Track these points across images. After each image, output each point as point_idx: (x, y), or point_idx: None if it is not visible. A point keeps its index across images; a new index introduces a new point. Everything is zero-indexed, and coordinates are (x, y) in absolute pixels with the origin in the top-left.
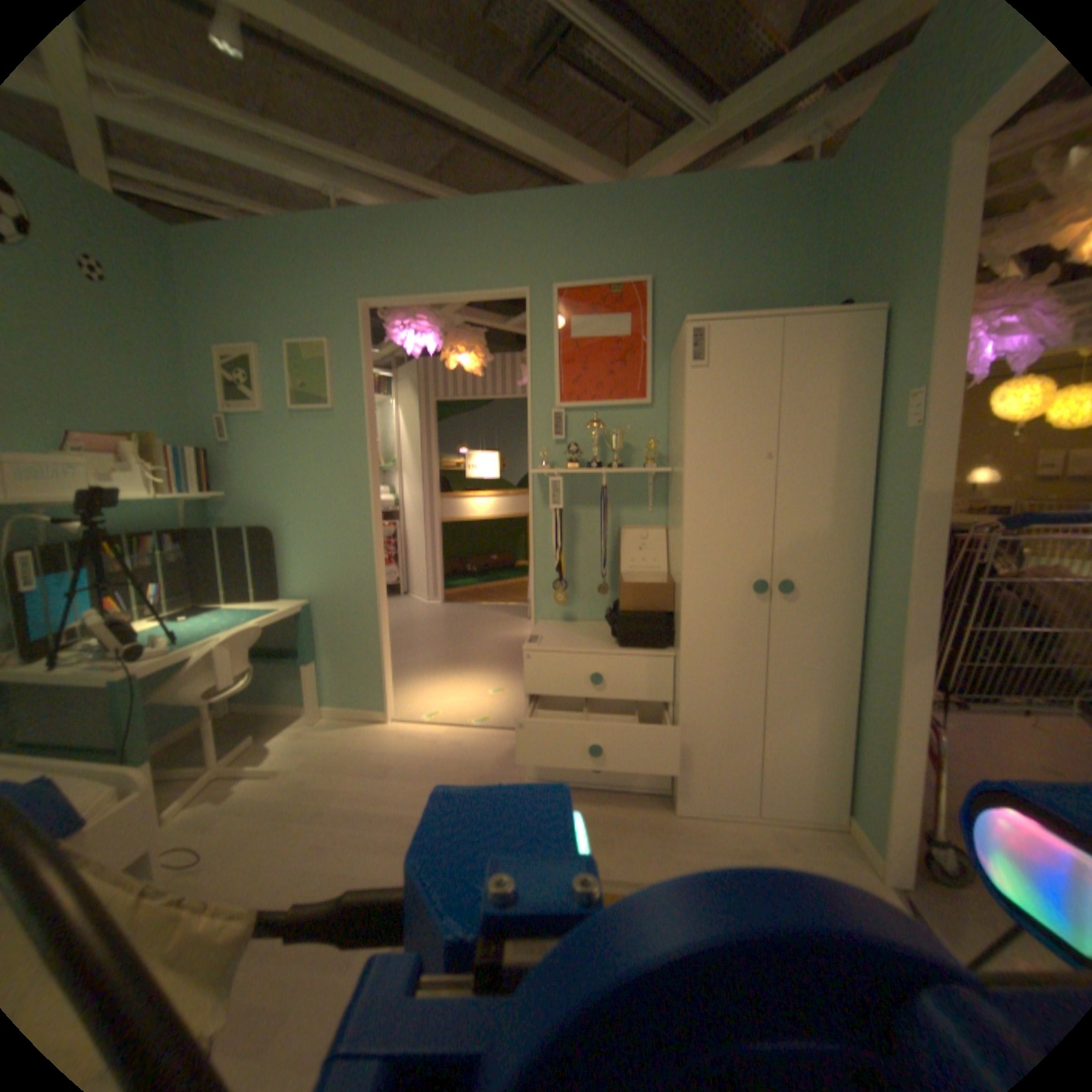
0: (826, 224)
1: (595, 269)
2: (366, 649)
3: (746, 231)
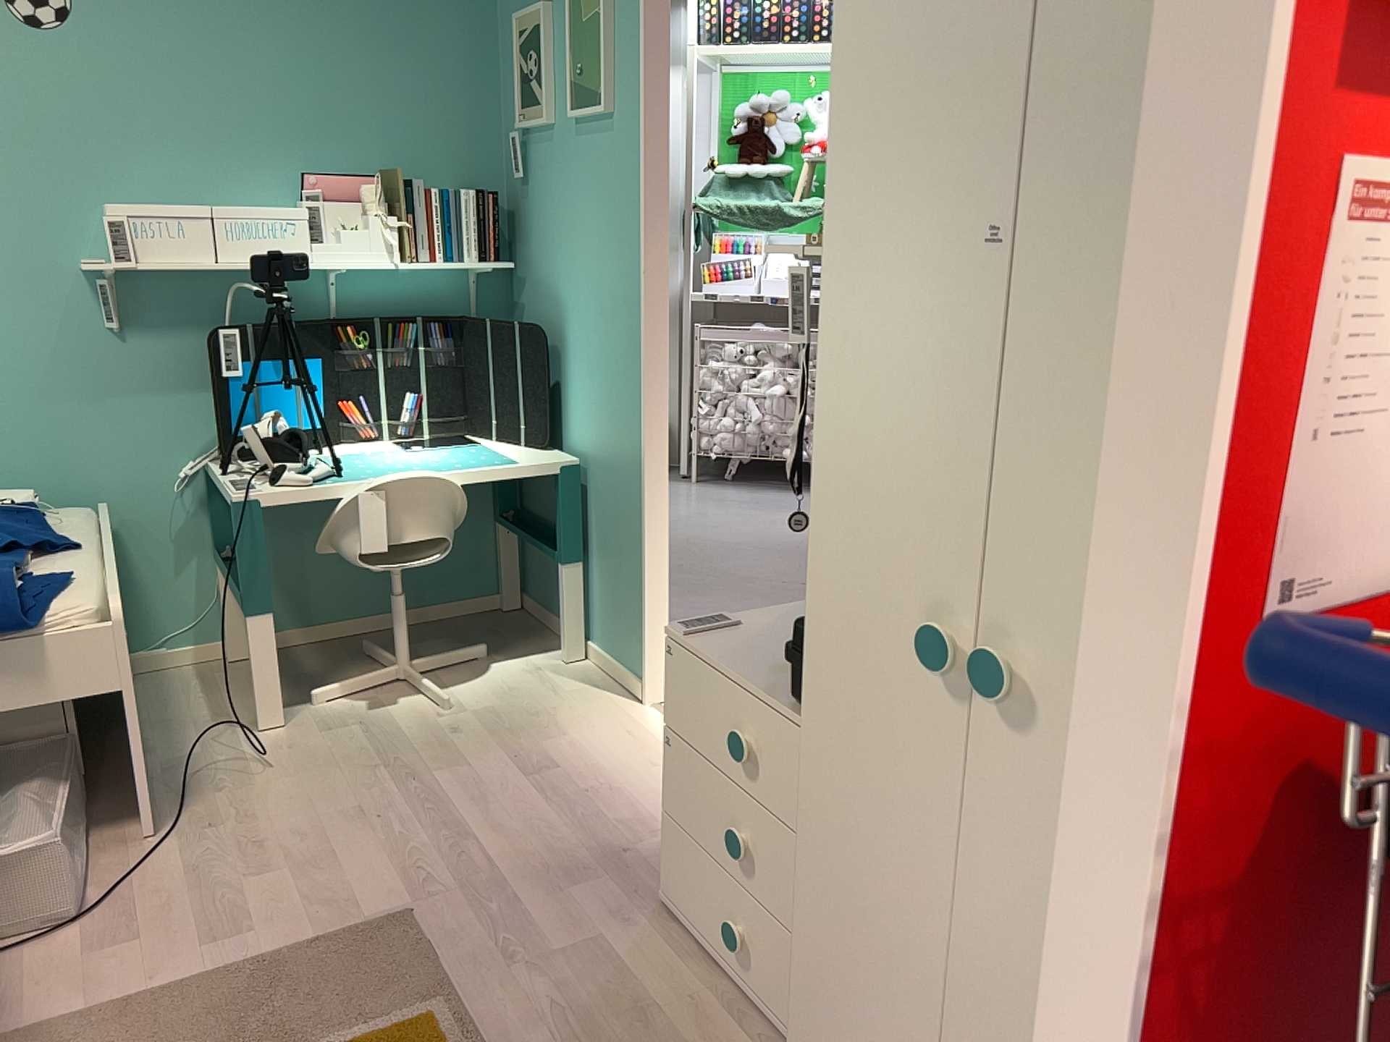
0: None
1: None
2: (631, 561)
3: None
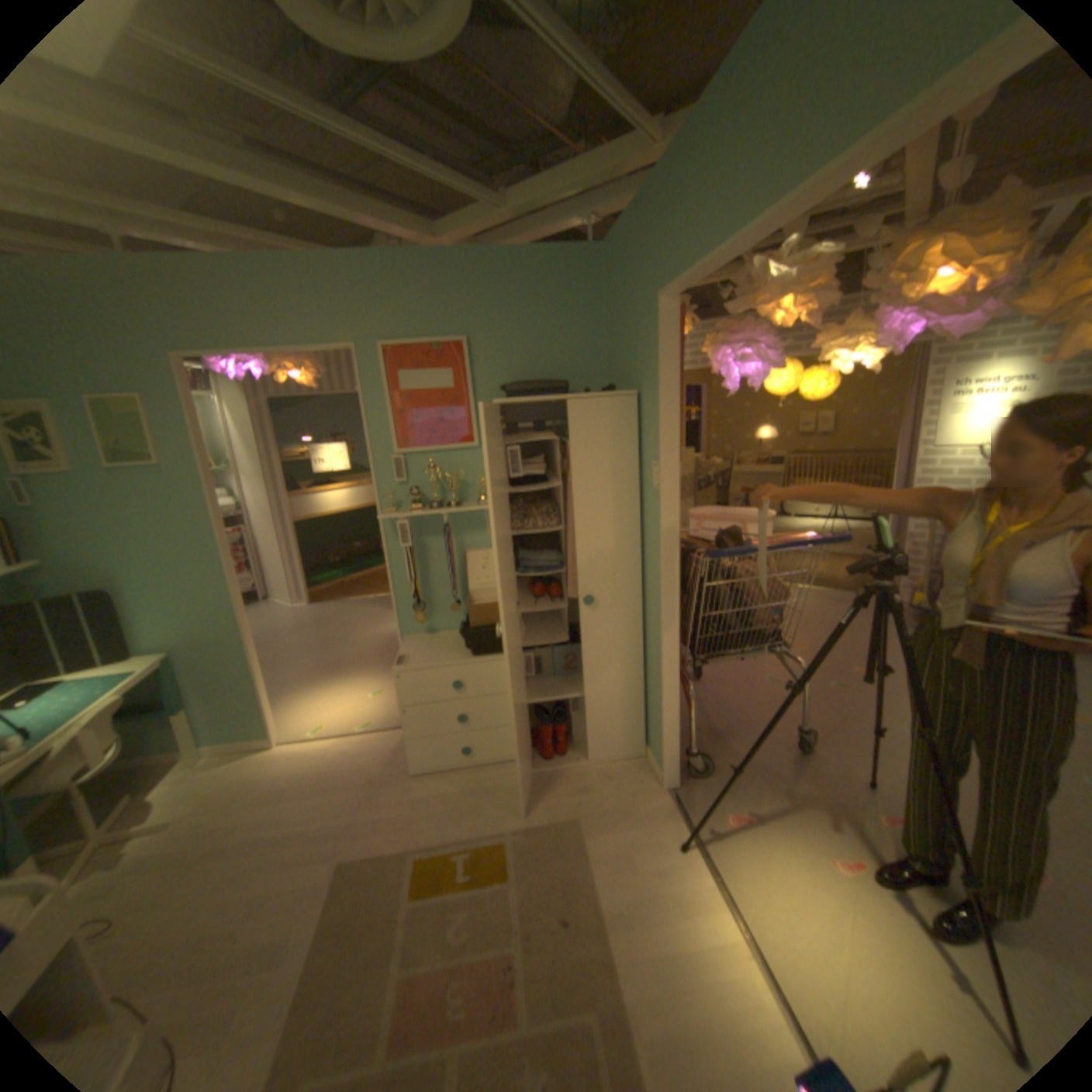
0: (601, 297)
1: (415, 328)
2: (238, 687)
3: (541, 300)
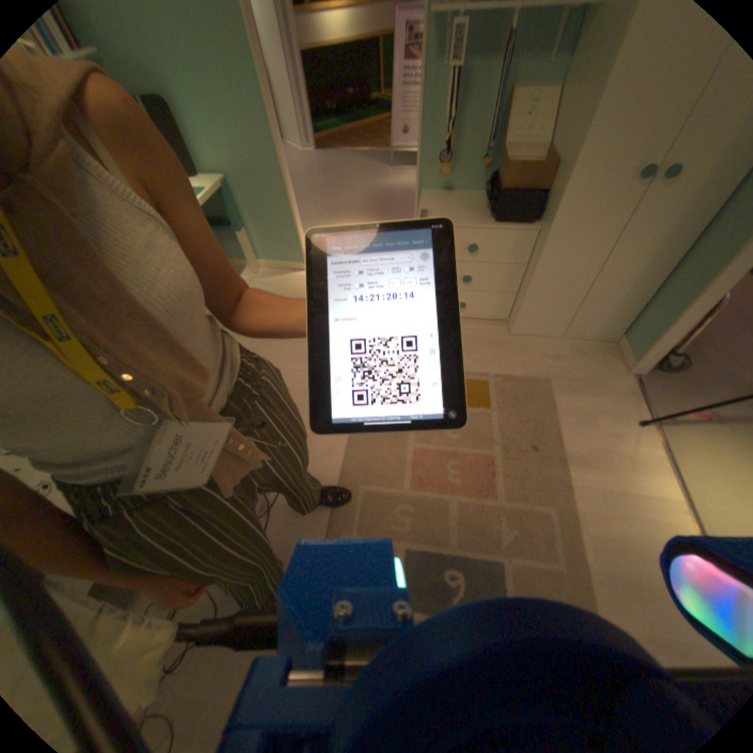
0: None
1: None
2: (280, 215)
3: None
